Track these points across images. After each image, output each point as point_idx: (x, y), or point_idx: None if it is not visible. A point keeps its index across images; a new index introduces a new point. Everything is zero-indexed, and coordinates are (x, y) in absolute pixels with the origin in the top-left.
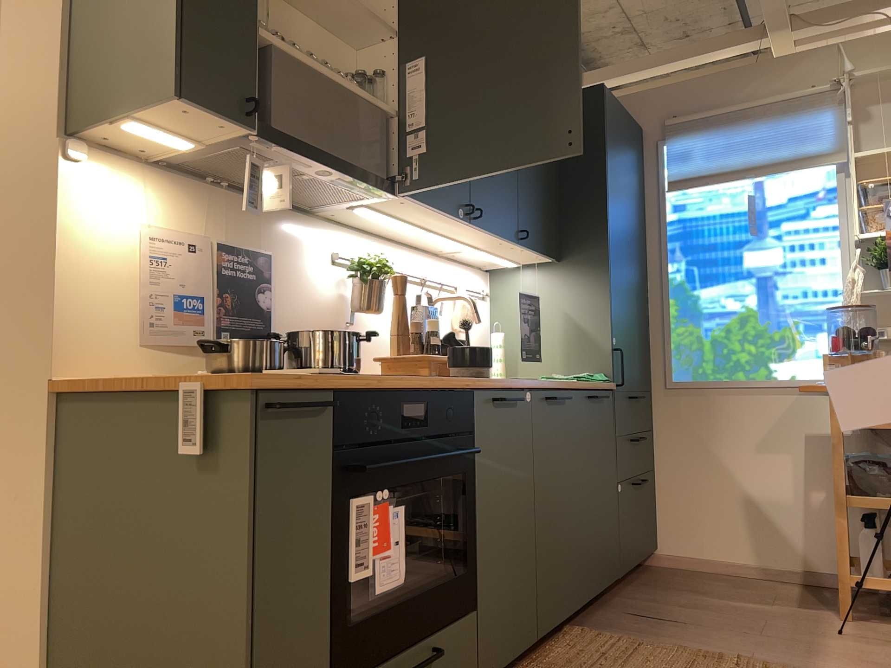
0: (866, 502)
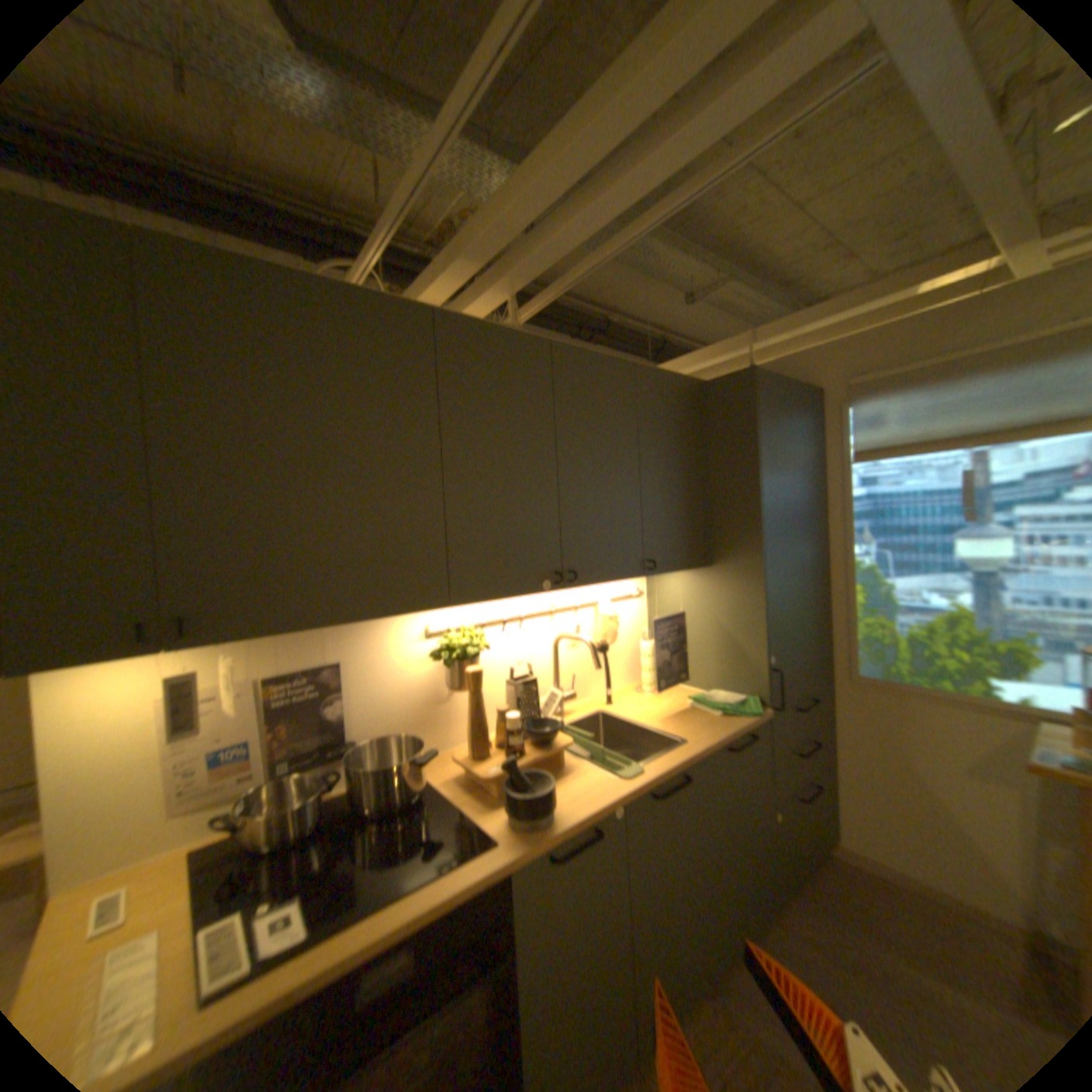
0: None
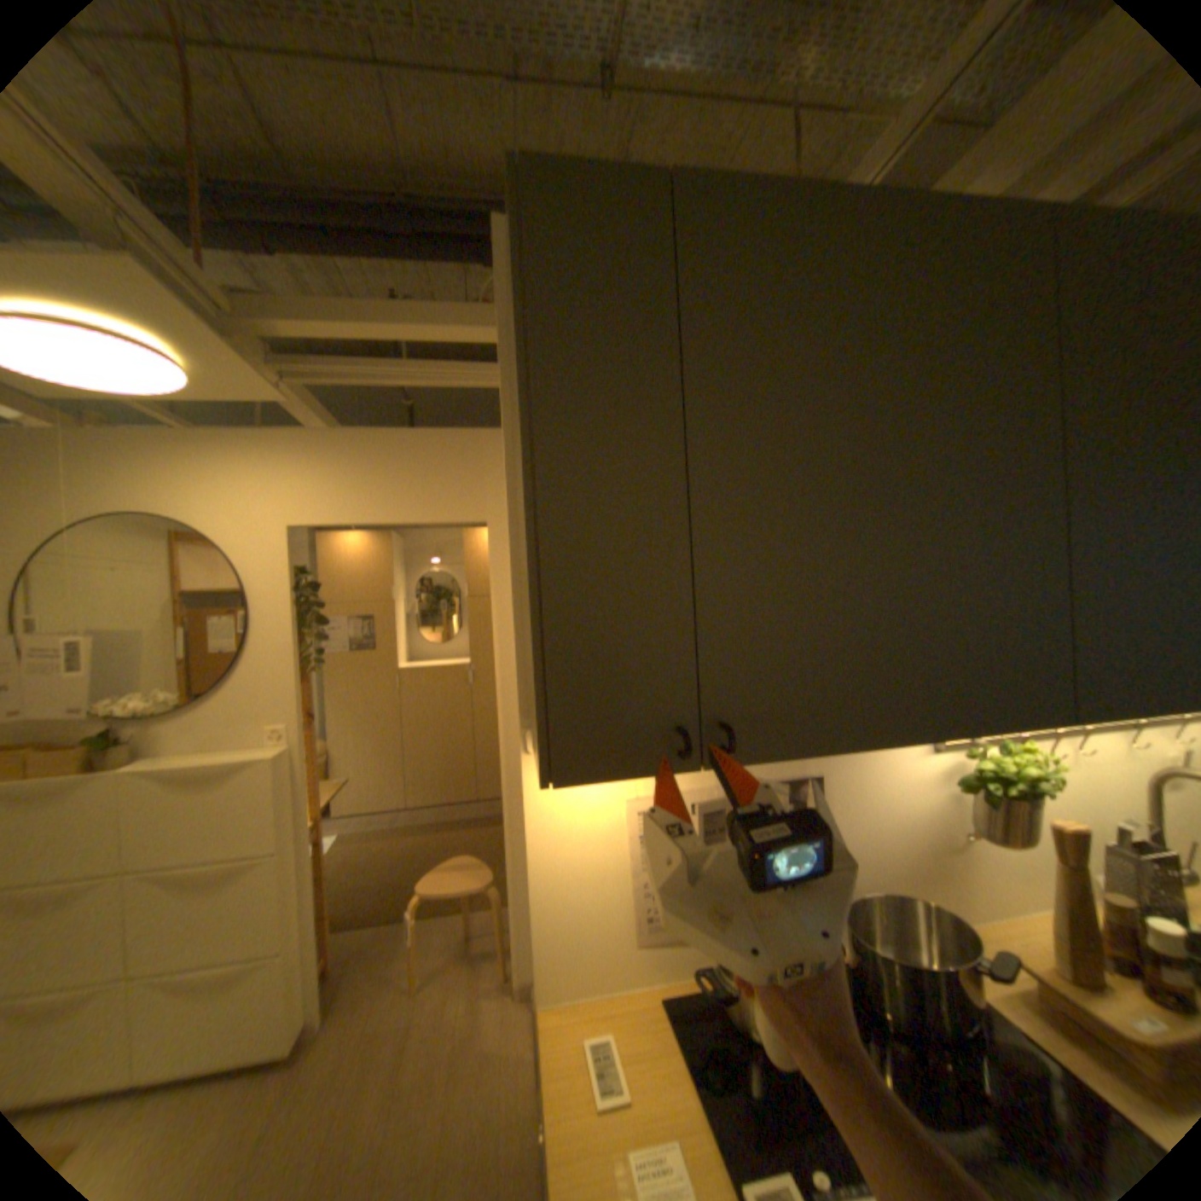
0: None
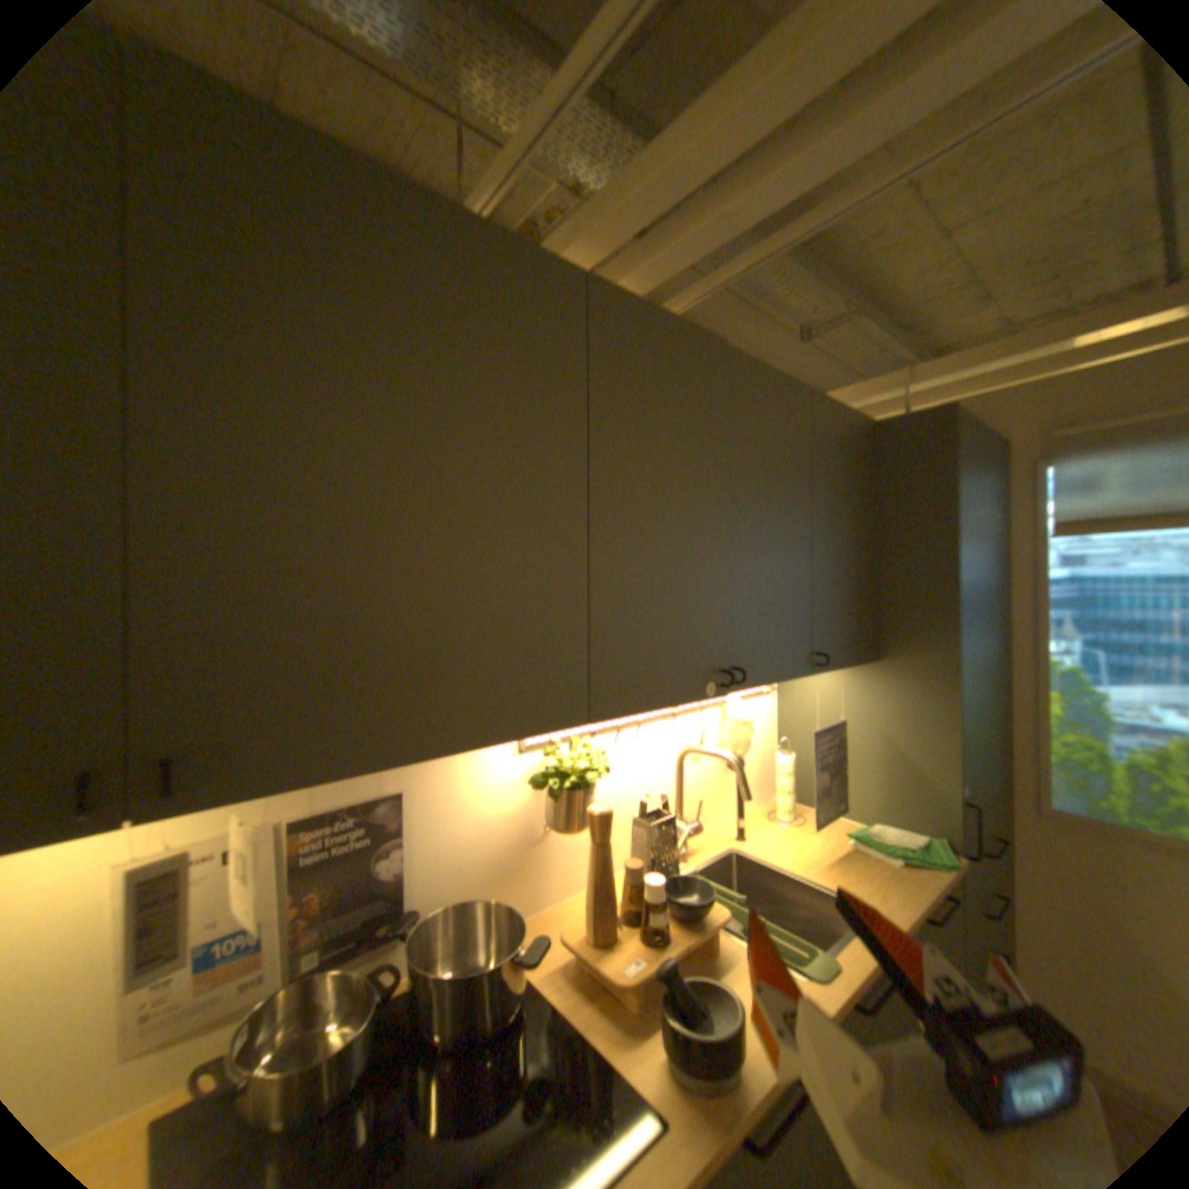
0: None
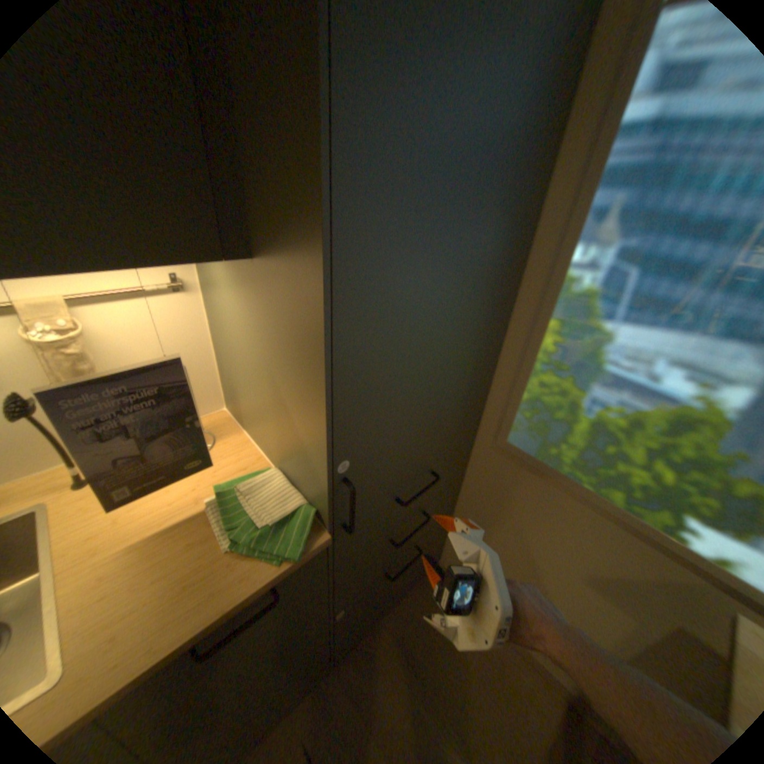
0: None
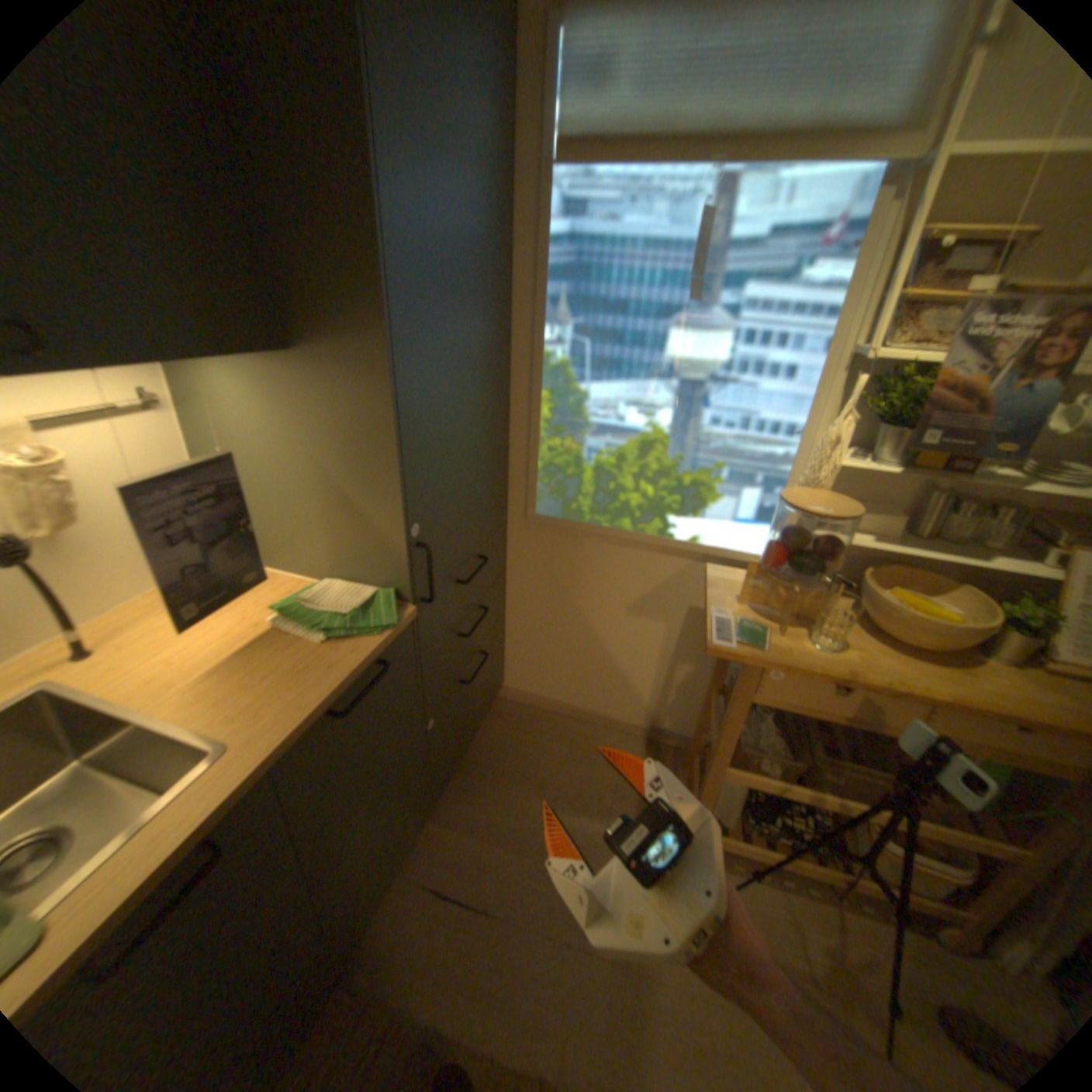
0: (749, 783)
